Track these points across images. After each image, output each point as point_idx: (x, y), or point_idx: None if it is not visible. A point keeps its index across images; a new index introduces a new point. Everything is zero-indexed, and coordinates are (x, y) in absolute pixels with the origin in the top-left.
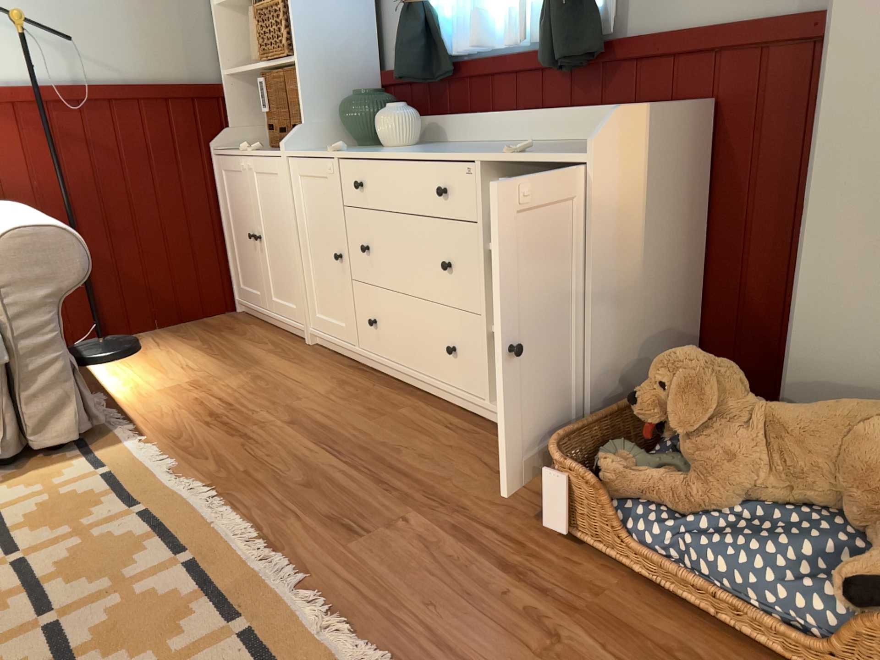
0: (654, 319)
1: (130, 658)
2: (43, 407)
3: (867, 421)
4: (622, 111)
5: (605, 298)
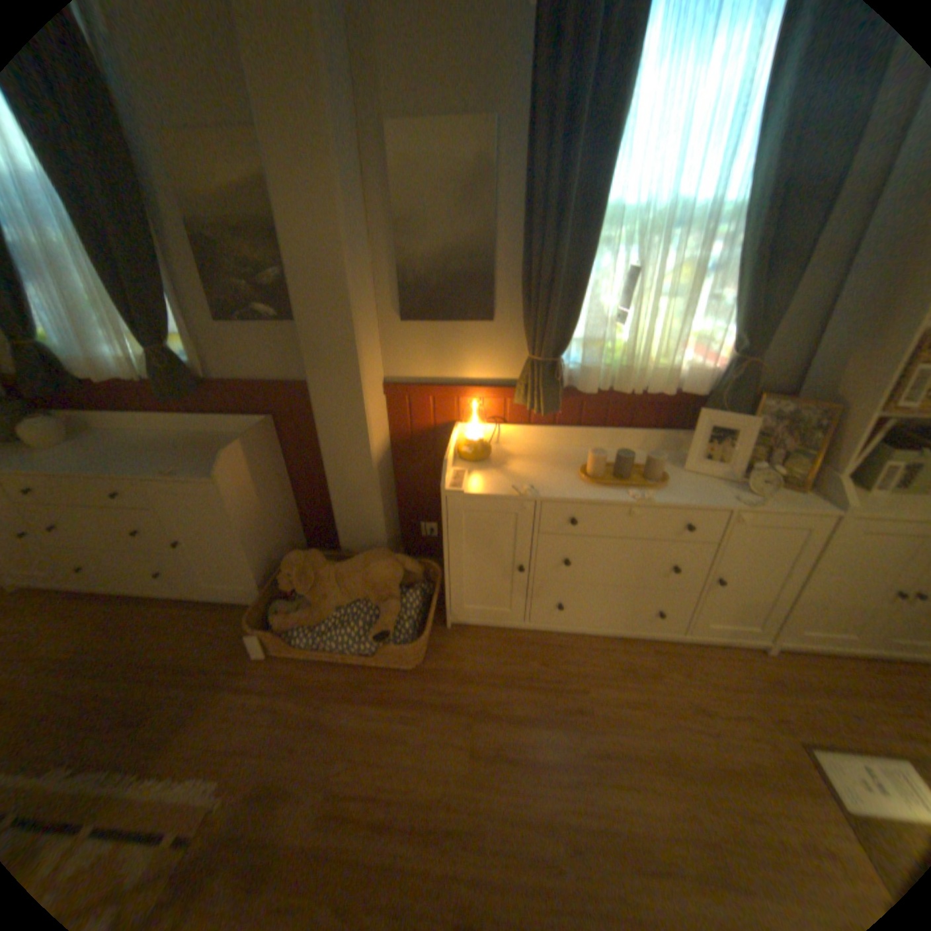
0: (275, 527)
1: None
2: None
3: (369, 567)
4: (225, 451)
5: (247, 537)
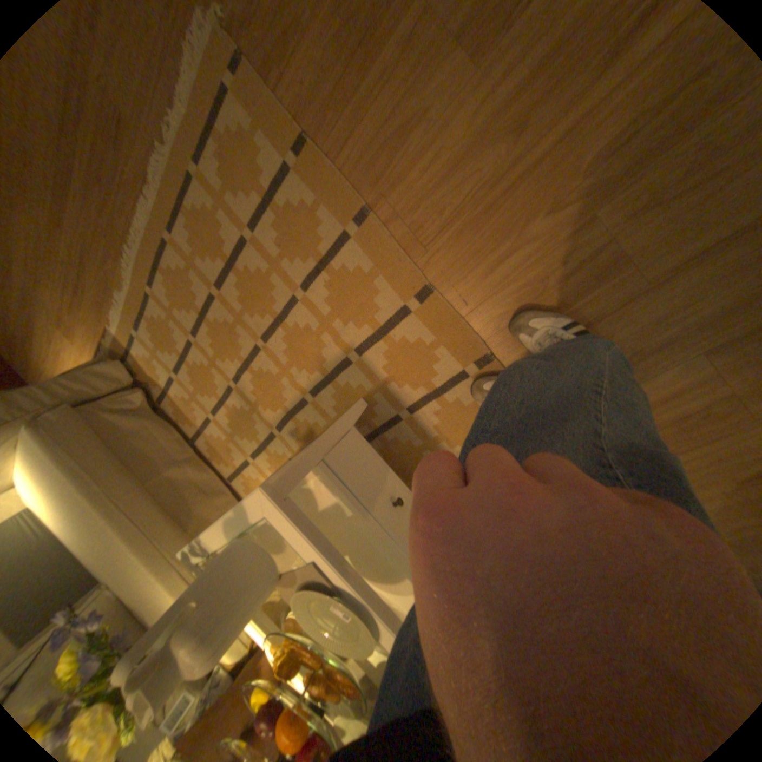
0: None
1: (219, 225)
2: (97, 382)
3: None
4: None
5: None
